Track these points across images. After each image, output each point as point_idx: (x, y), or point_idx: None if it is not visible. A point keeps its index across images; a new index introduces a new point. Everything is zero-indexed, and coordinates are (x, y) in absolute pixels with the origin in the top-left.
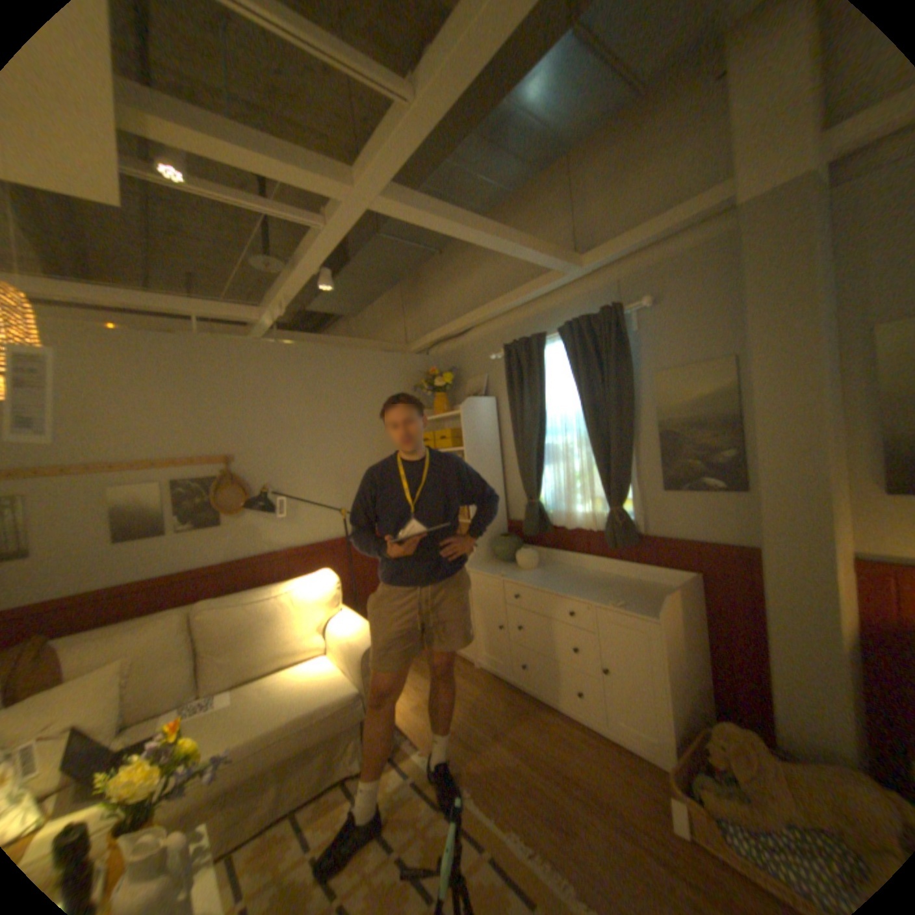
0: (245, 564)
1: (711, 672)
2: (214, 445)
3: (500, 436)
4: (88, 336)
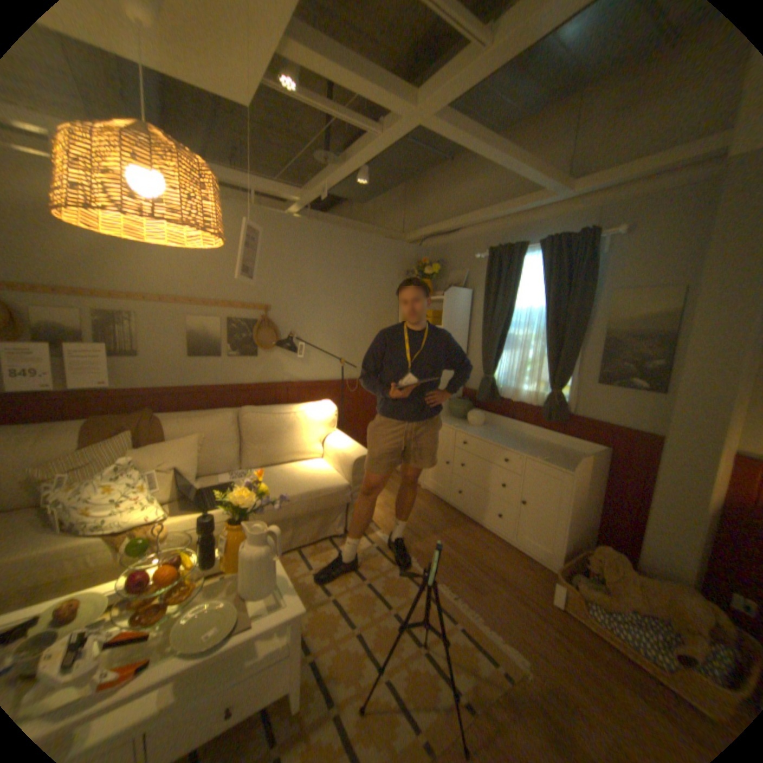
0: (271, 387)
1: (600, 517)
2: (258, 296)
3: (470, 322)
4: None
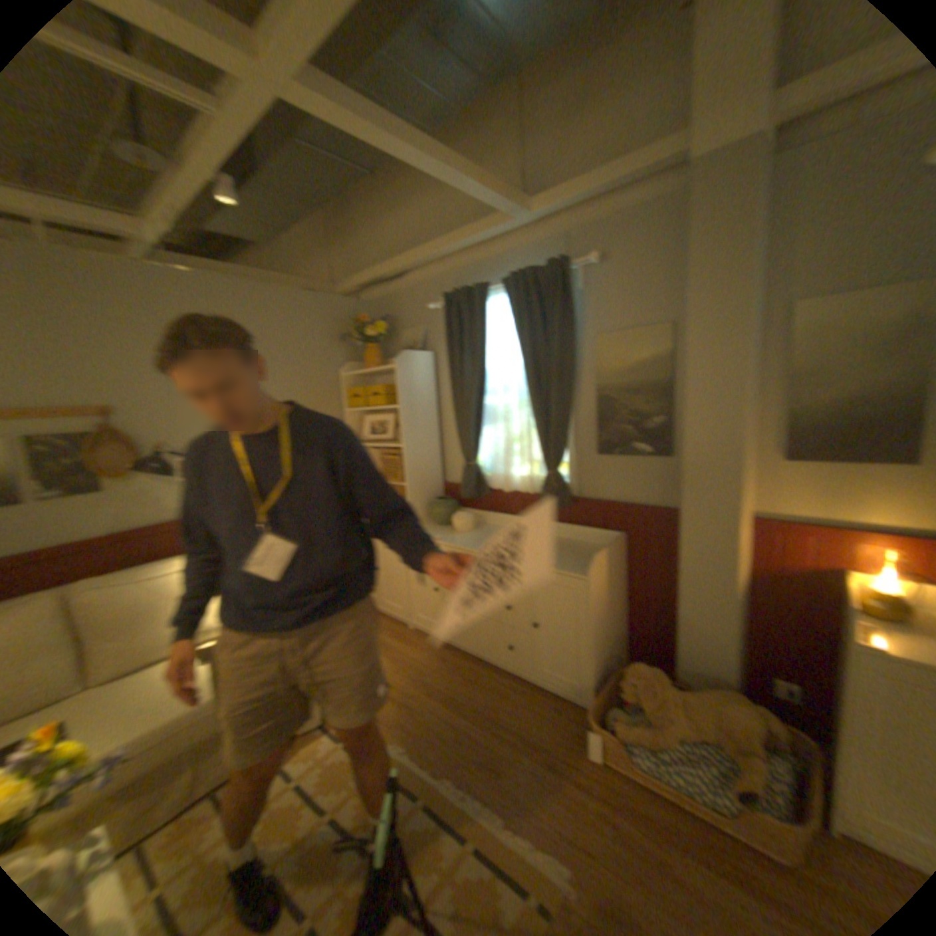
0: (142, 535)
1: (627, 620)
2: (87, 394)
3: (439, 395)
4: None
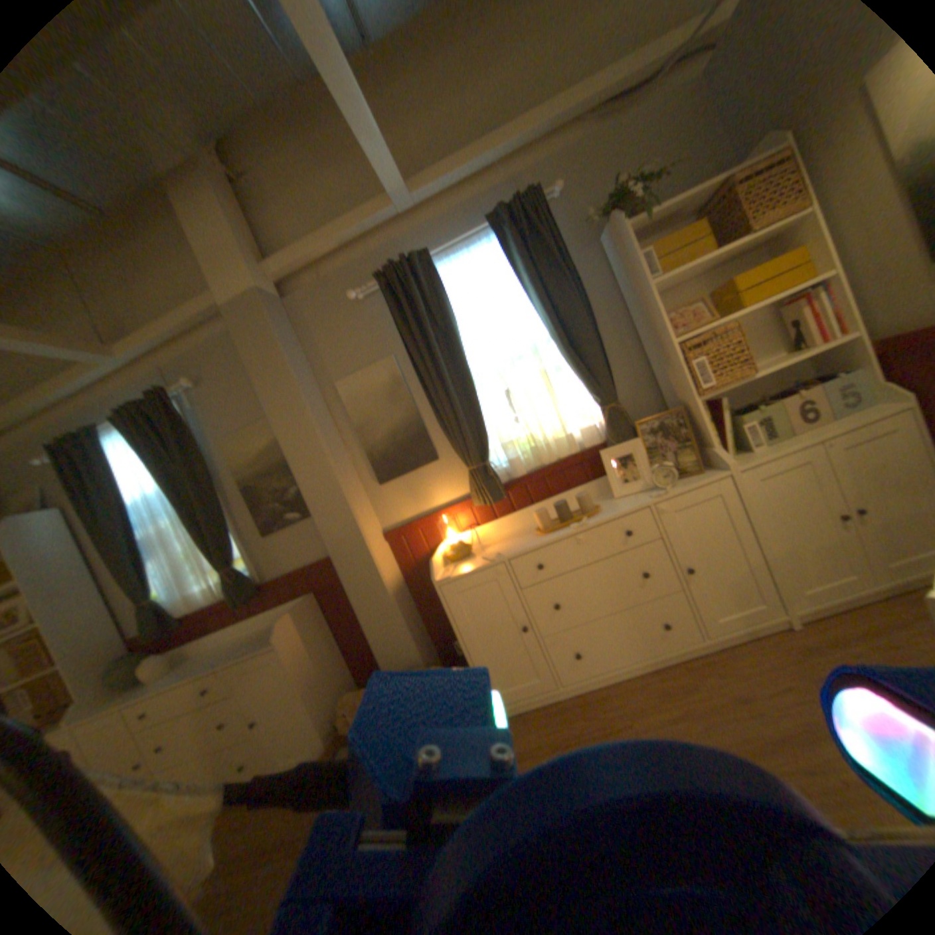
0: None
1: (345, 666)
2: None
3: (81, 547)
4: None
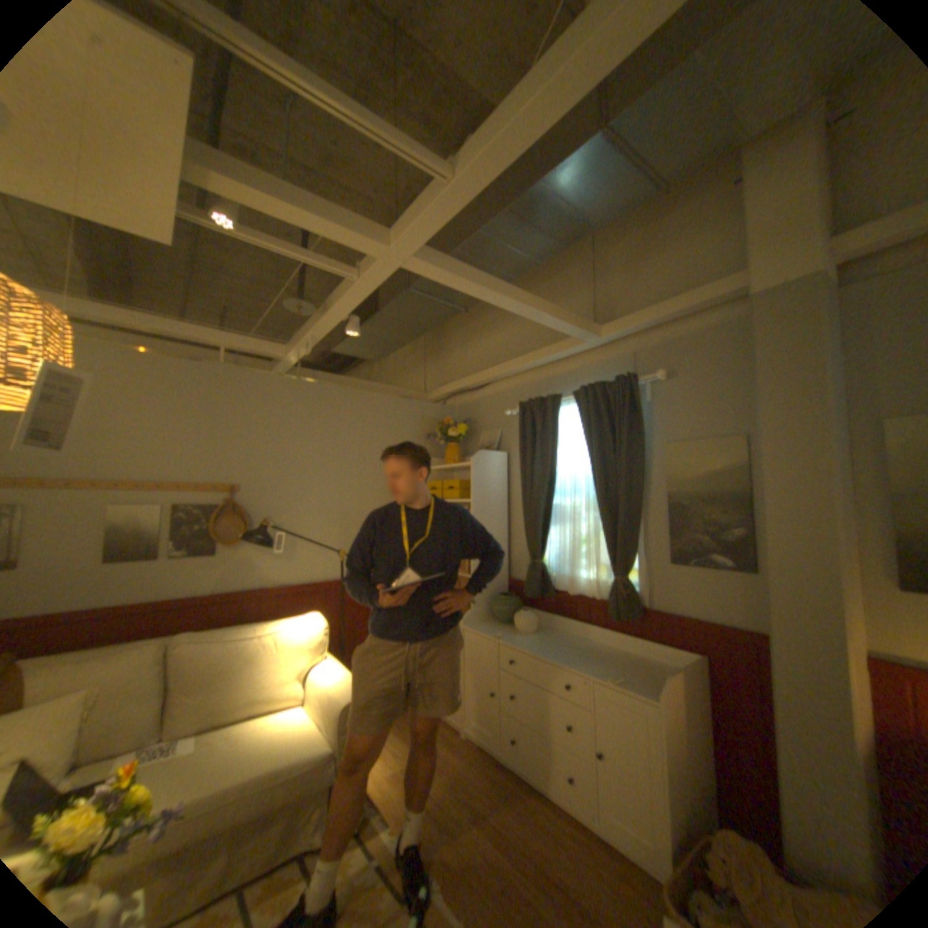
0: (234, 598)
1: (714, 769)
2: (222, 473)
3: (509, 491)
4: (119, 358)
